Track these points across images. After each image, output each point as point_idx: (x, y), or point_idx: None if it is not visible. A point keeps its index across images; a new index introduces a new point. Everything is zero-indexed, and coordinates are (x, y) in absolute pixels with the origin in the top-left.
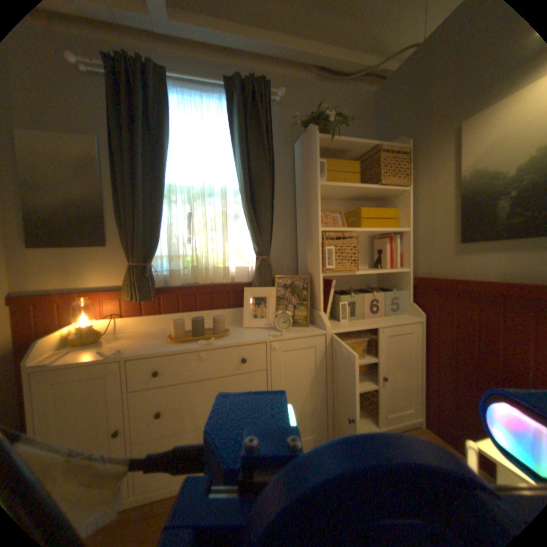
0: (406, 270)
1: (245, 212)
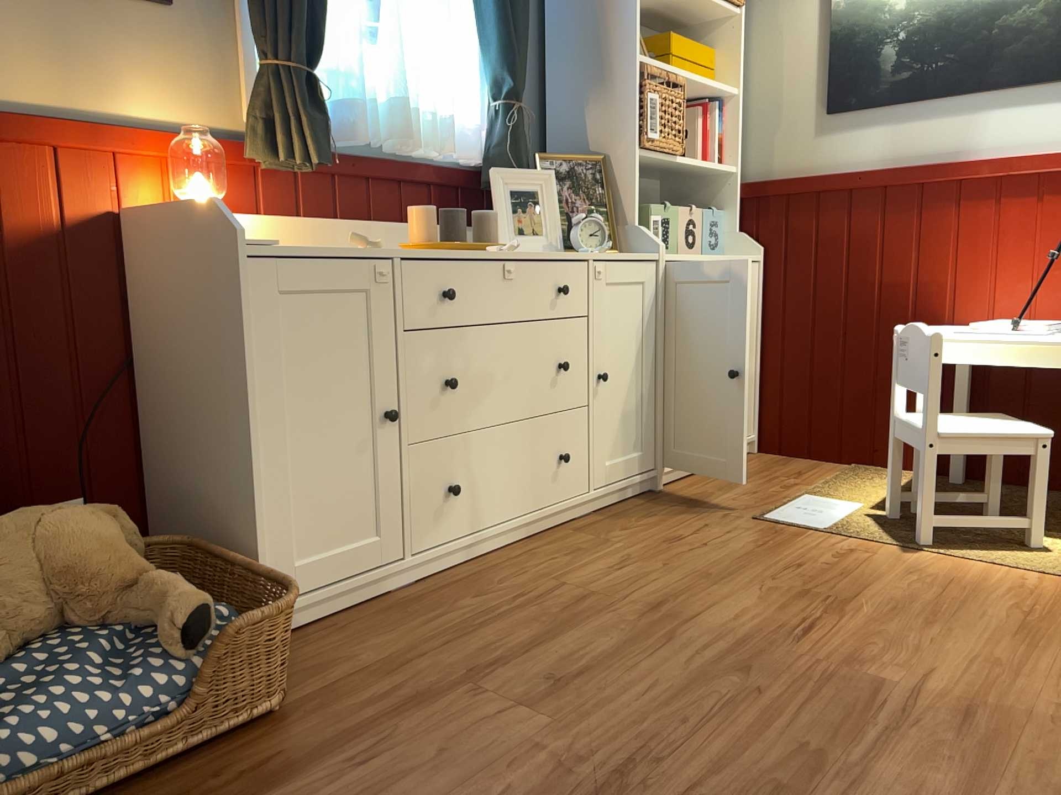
0: (732, 169)
1: None
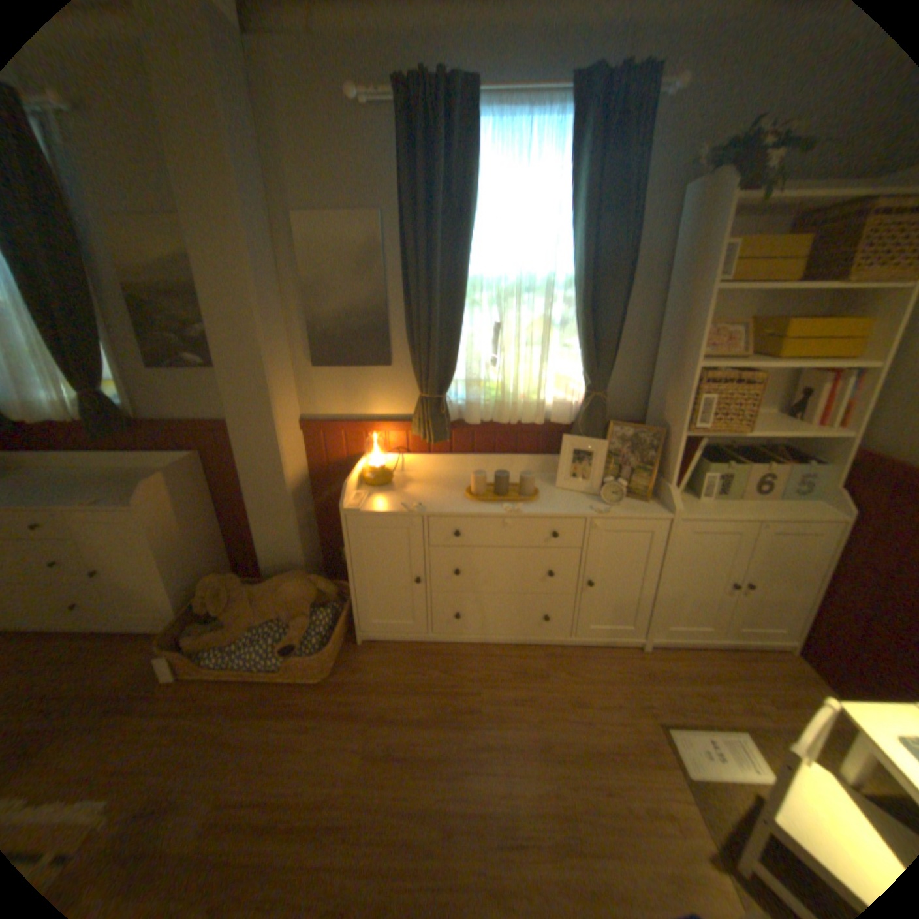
0: (848, 435)
1: (579, 322)
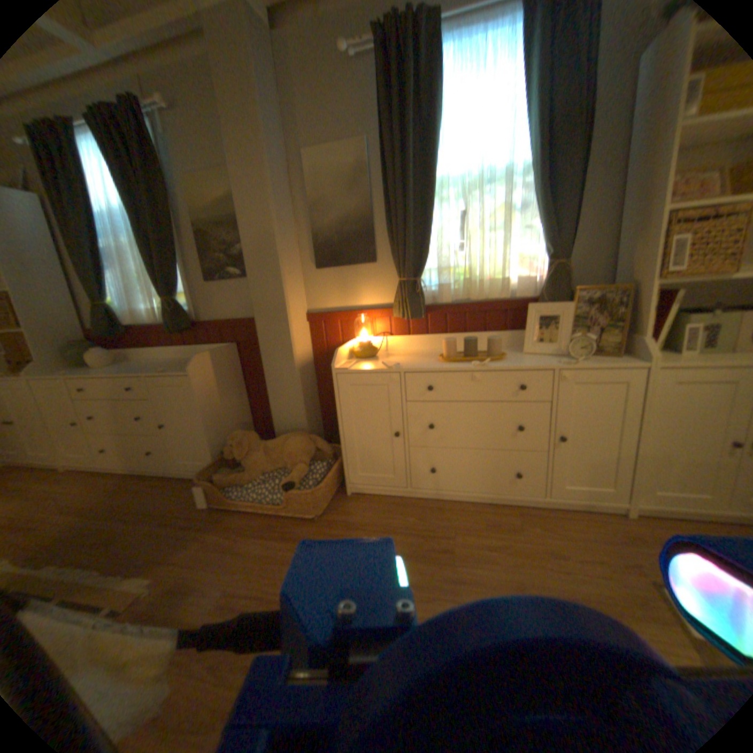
0: None
1: (539, 198)
